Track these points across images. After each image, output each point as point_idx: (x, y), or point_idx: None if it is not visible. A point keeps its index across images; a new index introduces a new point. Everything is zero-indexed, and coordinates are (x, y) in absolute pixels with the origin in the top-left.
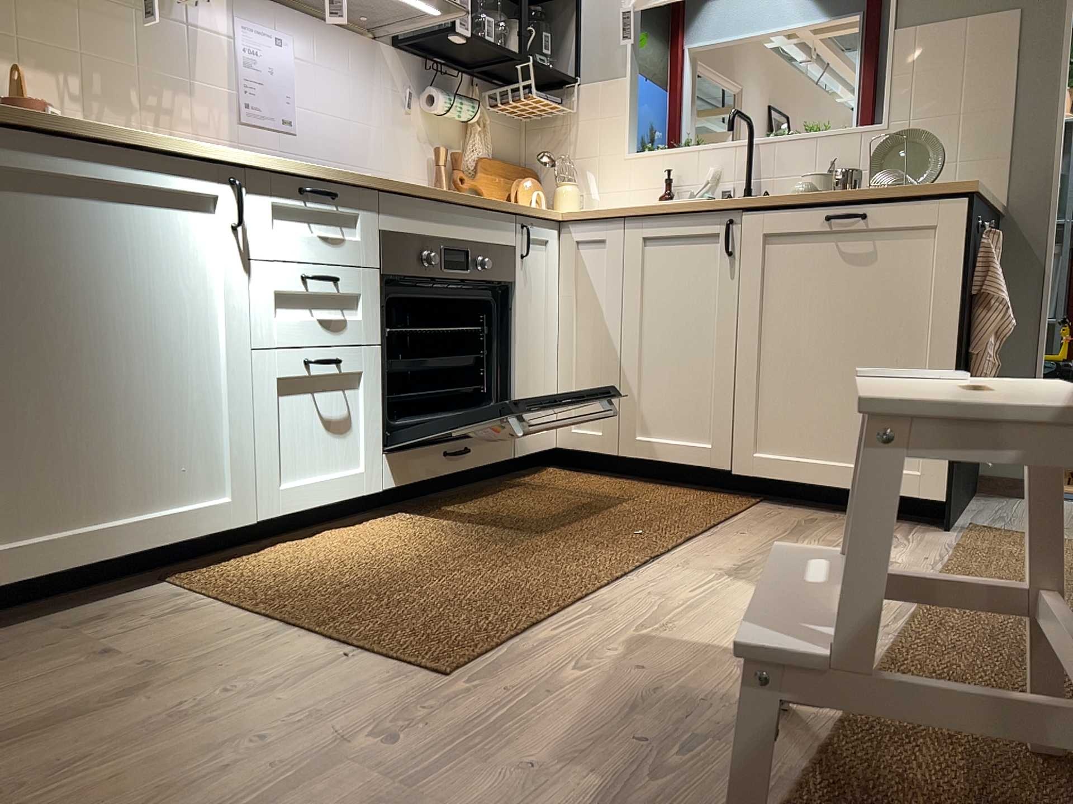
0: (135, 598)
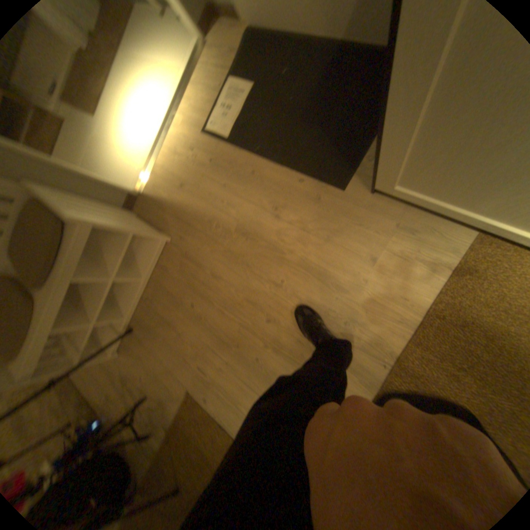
0: (442, 229)
